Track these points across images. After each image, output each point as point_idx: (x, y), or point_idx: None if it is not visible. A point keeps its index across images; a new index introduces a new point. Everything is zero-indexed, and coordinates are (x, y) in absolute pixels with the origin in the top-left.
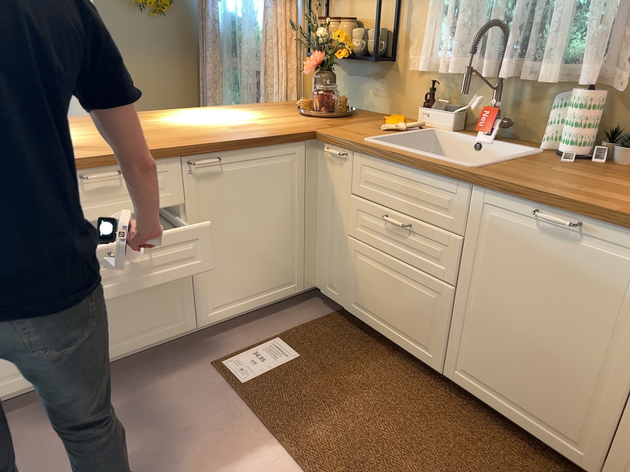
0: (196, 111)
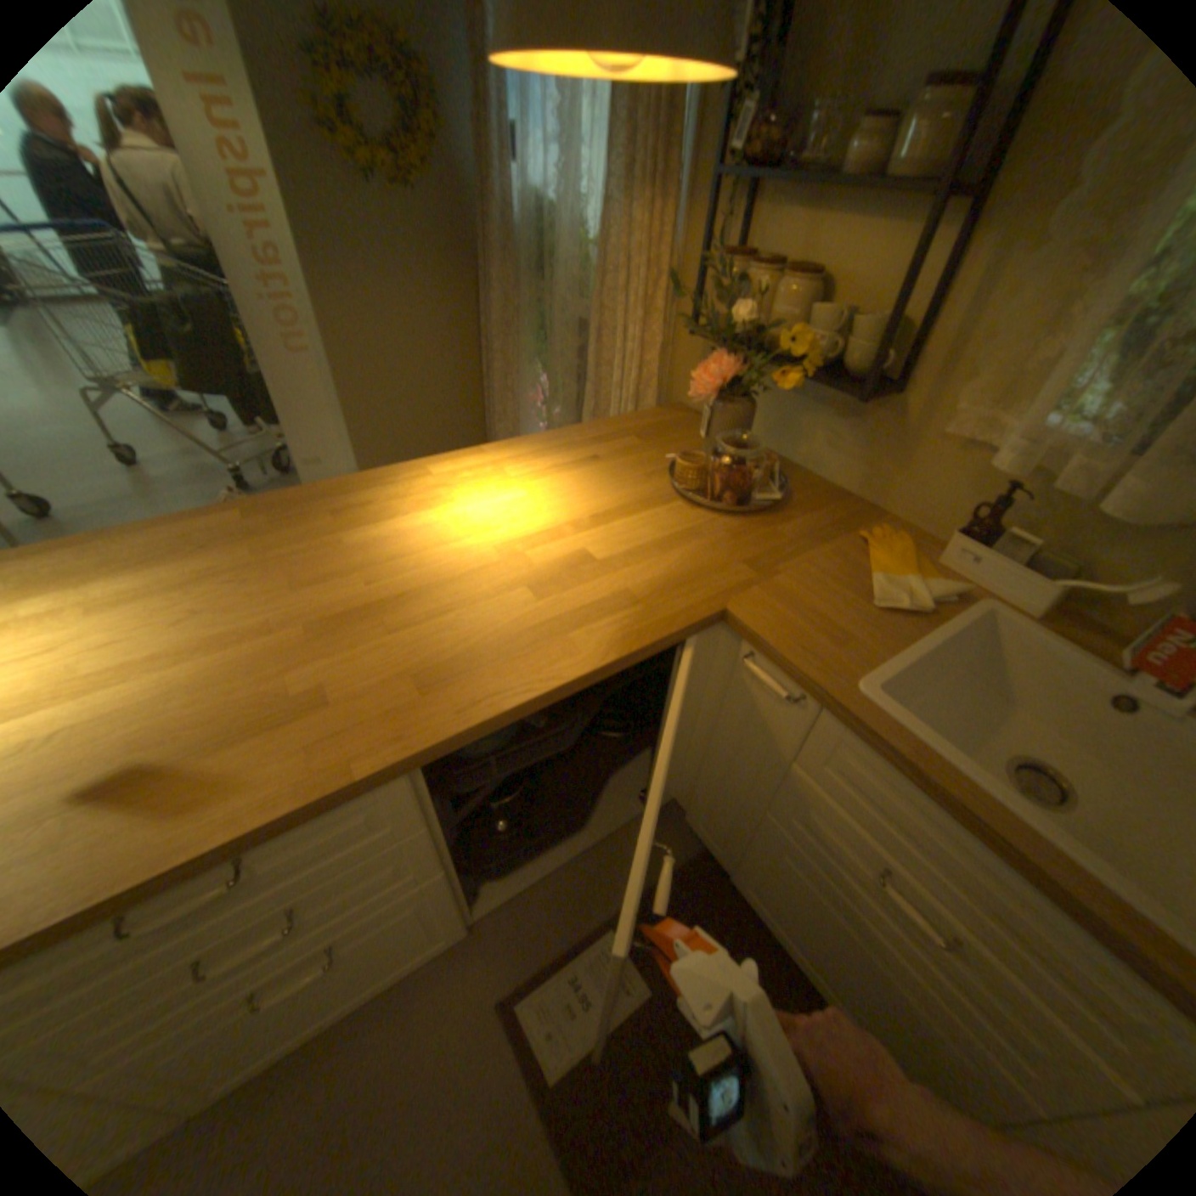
0: (463, 474)
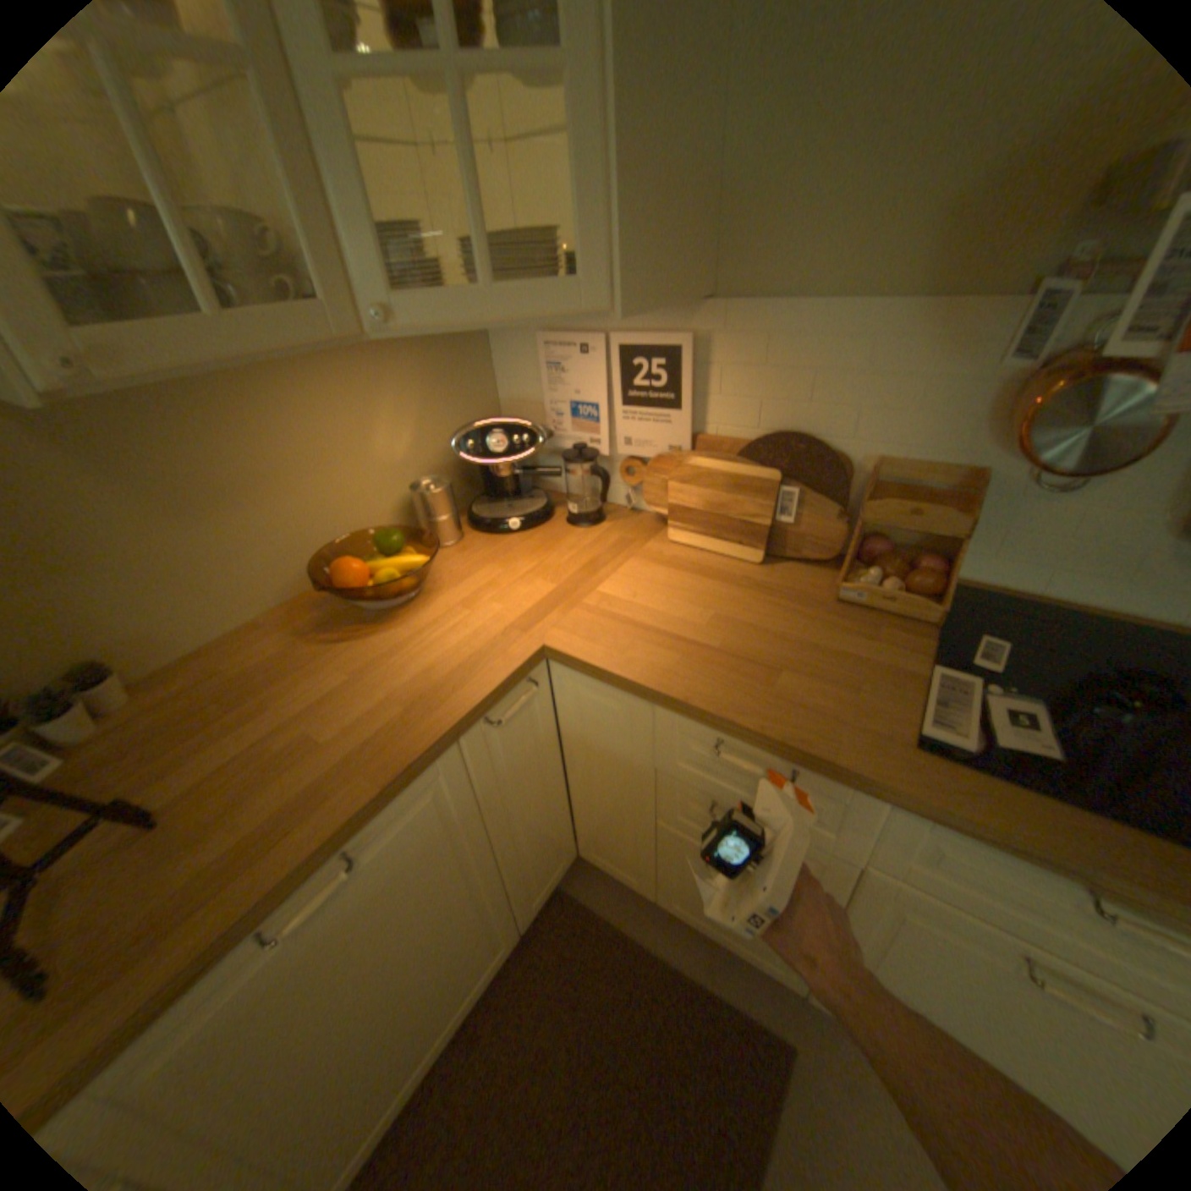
0: None
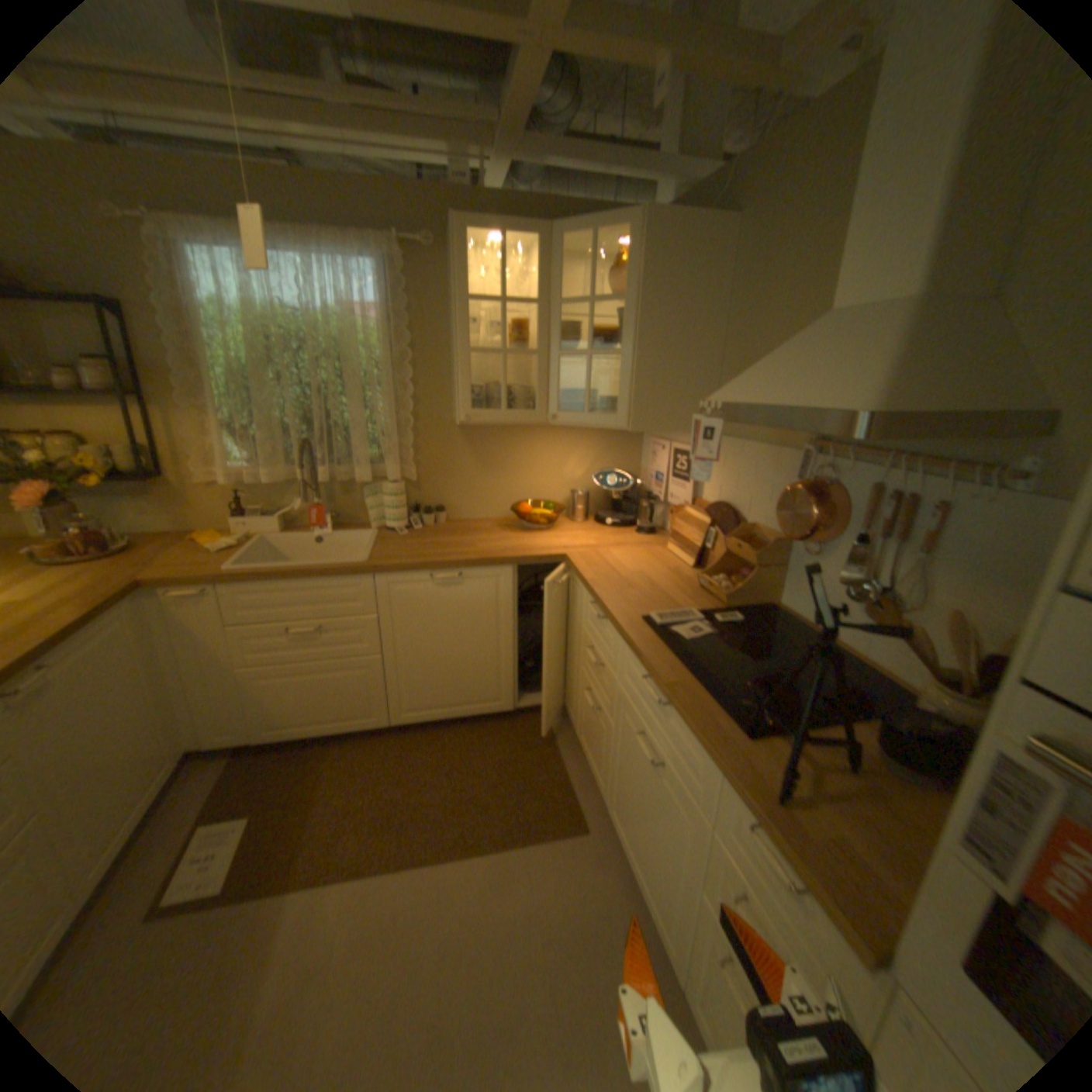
0: None
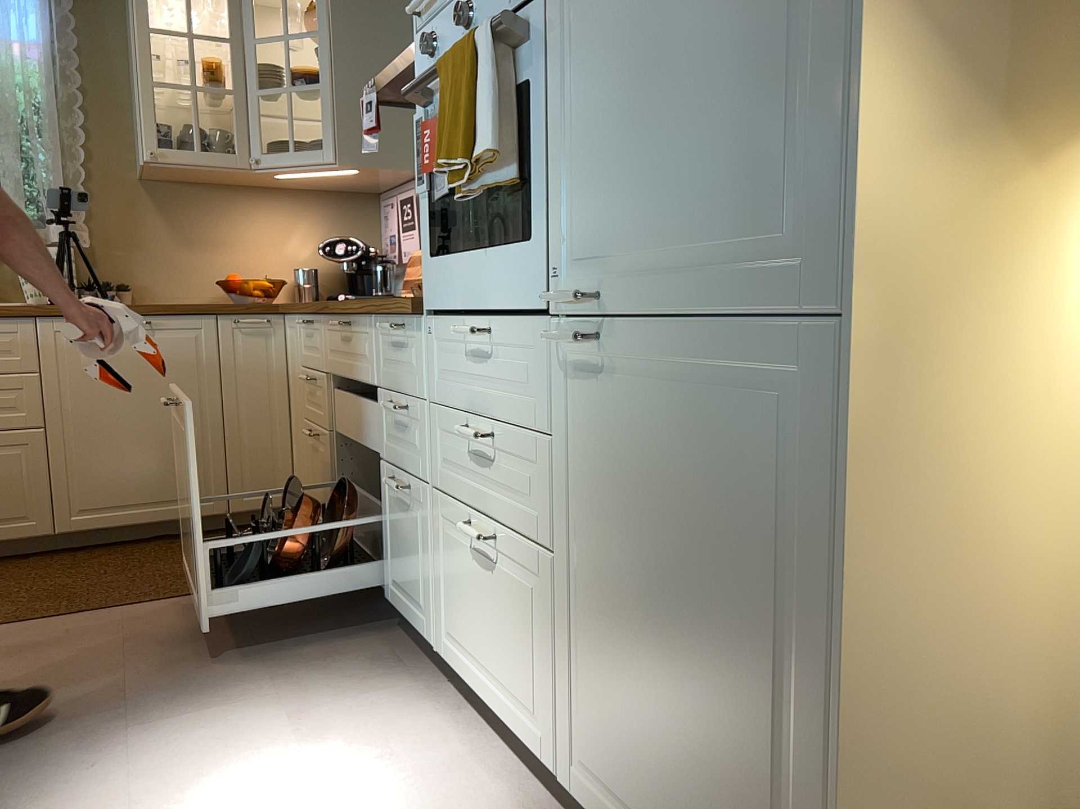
0: None
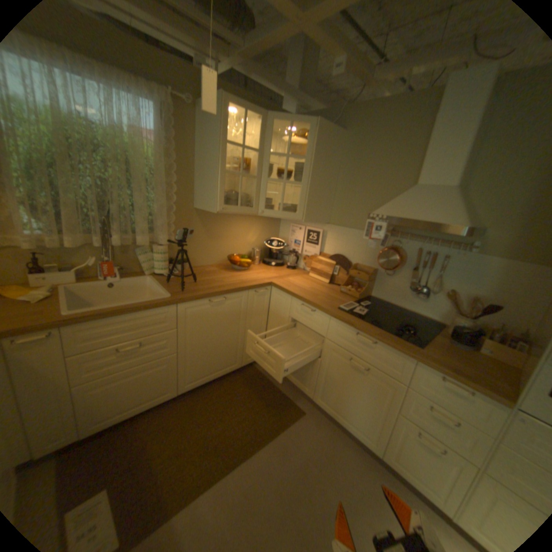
0: None
